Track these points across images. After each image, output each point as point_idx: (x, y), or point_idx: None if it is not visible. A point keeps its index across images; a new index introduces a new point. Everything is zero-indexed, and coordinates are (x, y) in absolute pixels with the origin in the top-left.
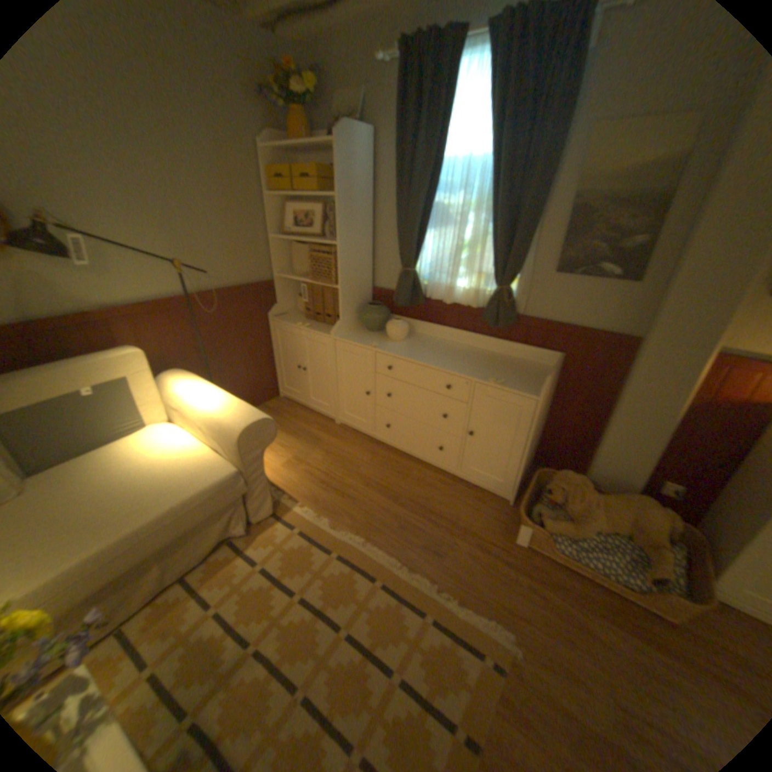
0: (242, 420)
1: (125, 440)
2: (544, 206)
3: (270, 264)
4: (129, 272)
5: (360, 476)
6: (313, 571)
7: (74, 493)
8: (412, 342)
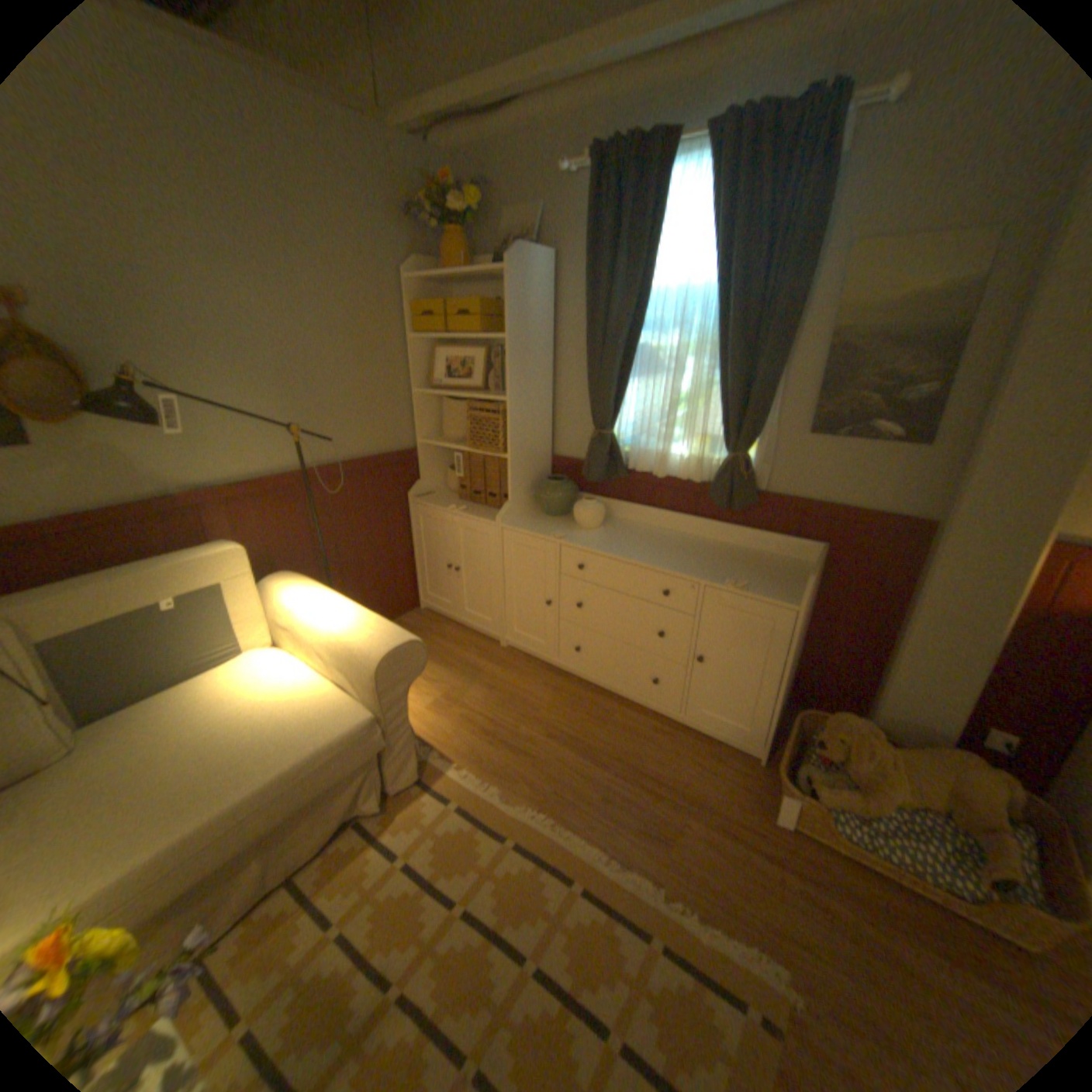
0: (379, 643)
1: (216, 674)
2: (791, 347)
3: (411, 426)
4: (229, 441)
5: (539, 723)
6: (479, 869)
7: (144, 751)
8: (609, 530)
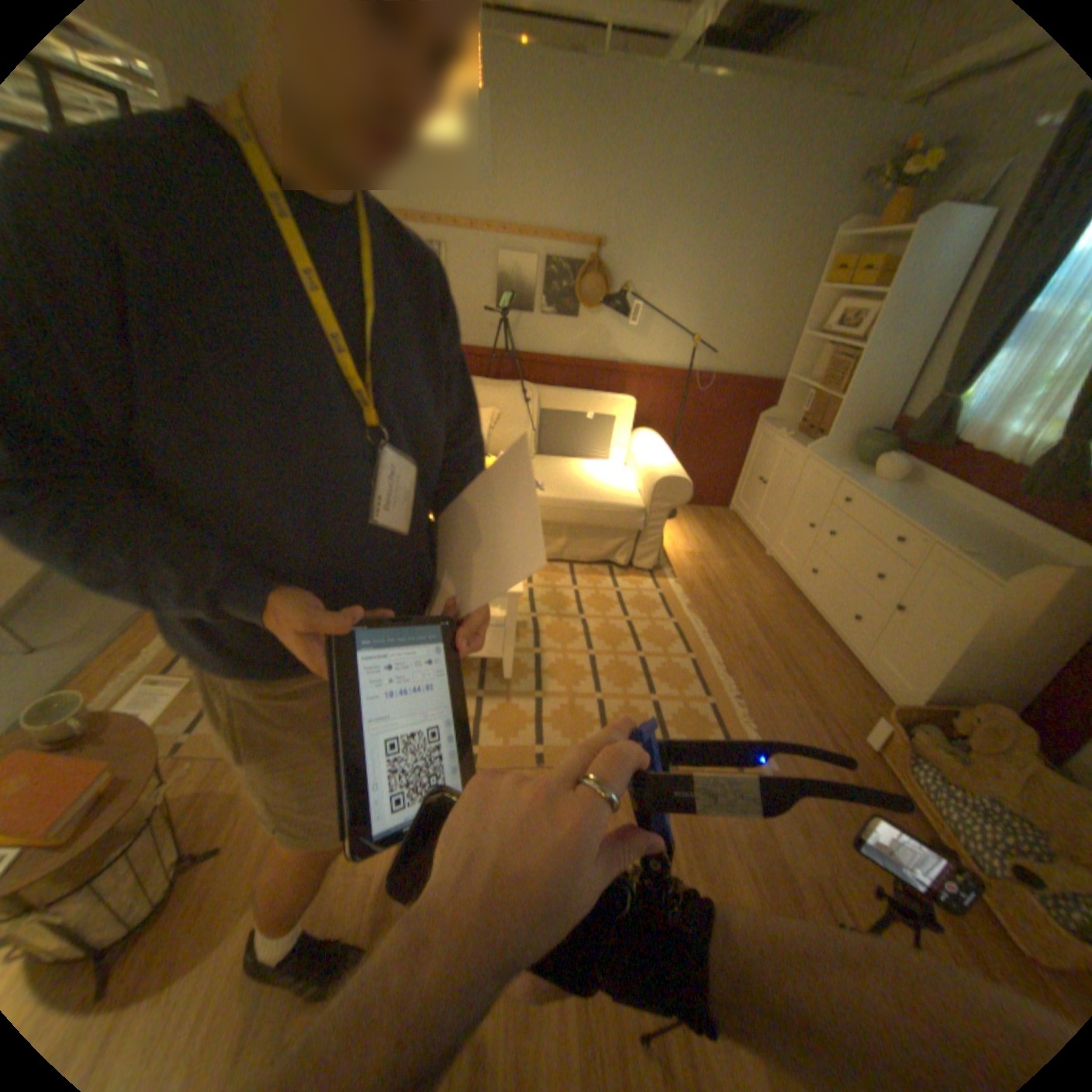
0: (667, 472)
1: (591, 456)
2: None
3: (789, 362)
4: (658, 340)
5: (747, 599)
6: (649, 617)
7: (551, 471)
8: (903, 488)
